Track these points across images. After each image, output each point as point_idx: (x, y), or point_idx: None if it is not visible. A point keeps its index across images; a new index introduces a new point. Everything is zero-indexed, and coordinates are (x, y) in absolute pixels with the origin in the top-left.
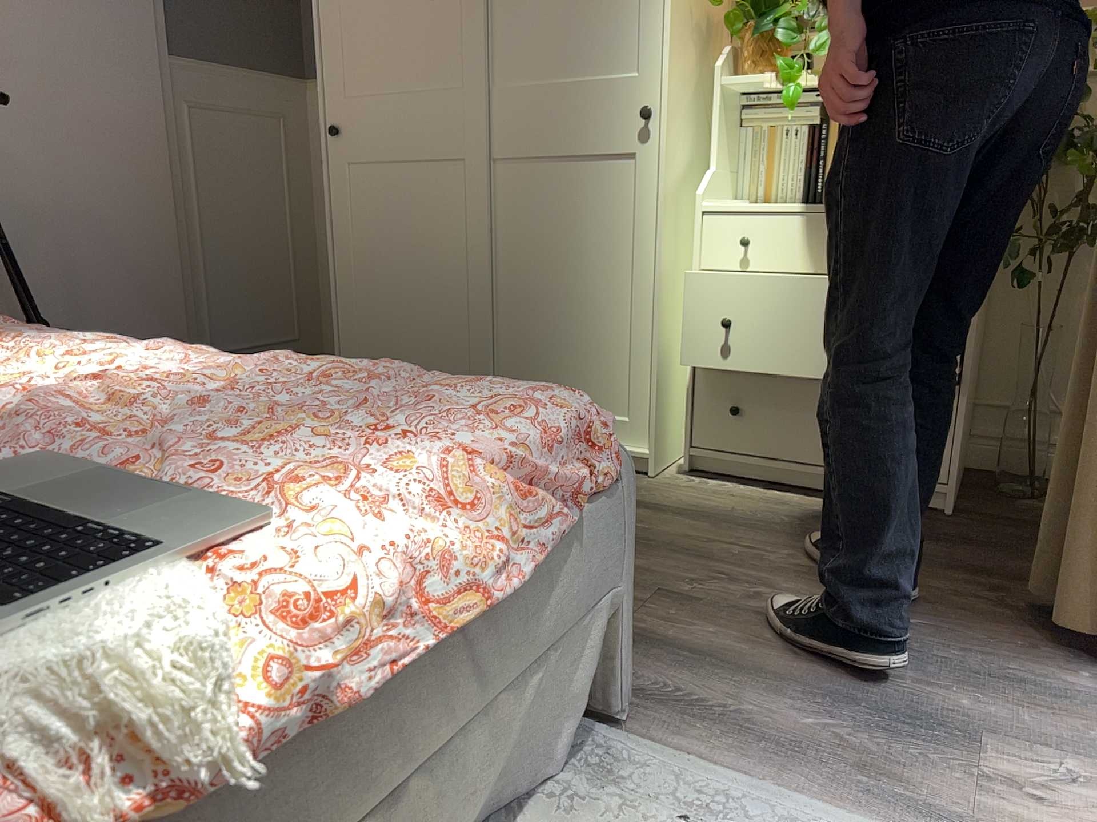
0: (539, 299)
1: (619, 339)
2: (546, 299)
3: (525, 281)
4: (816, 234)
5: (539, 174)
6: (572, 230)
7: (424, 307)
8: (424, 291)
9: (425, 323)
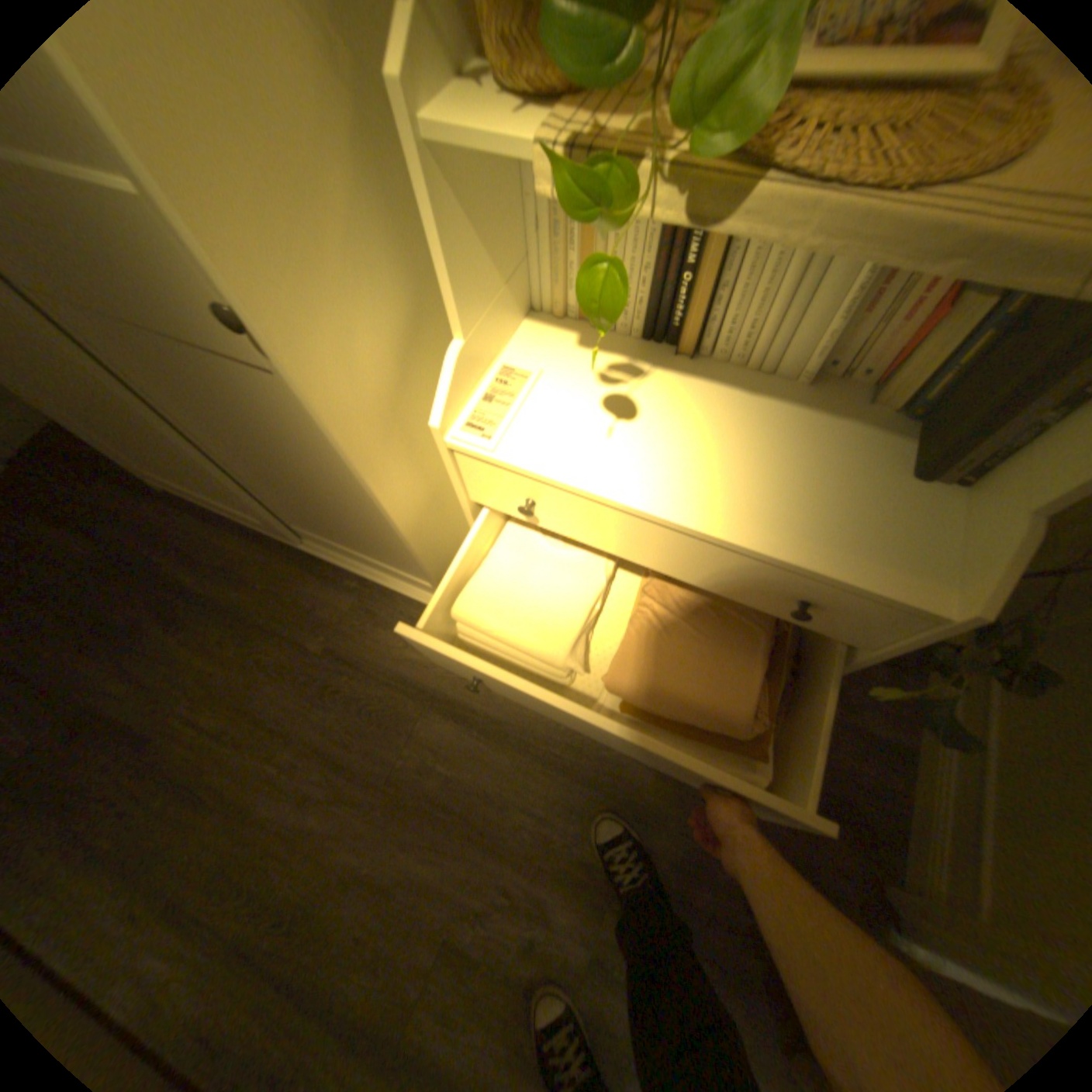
0: (269, 476)
1: (391, 541)
2: (278, 480)
3: (236, 455)
4: (639, 534)
5: (130, 338)
6: (252, 429)
7: (138, 442)
8: (120, 428)
9: (155, 454)
